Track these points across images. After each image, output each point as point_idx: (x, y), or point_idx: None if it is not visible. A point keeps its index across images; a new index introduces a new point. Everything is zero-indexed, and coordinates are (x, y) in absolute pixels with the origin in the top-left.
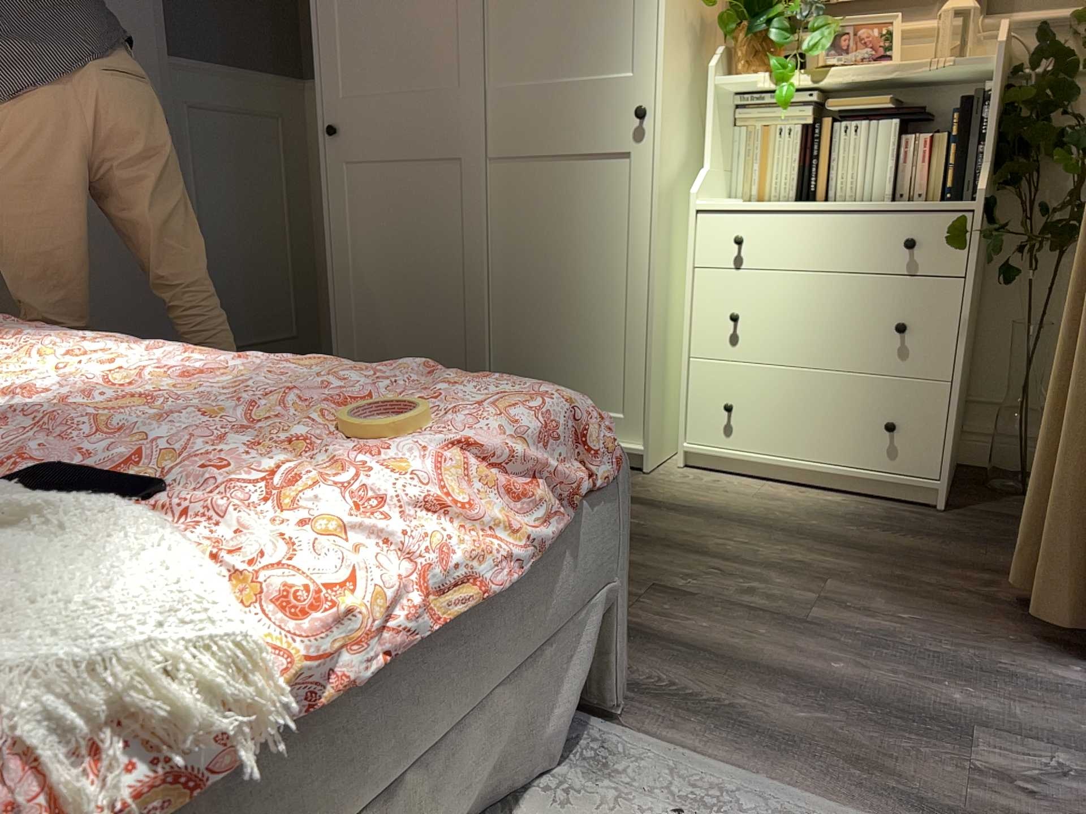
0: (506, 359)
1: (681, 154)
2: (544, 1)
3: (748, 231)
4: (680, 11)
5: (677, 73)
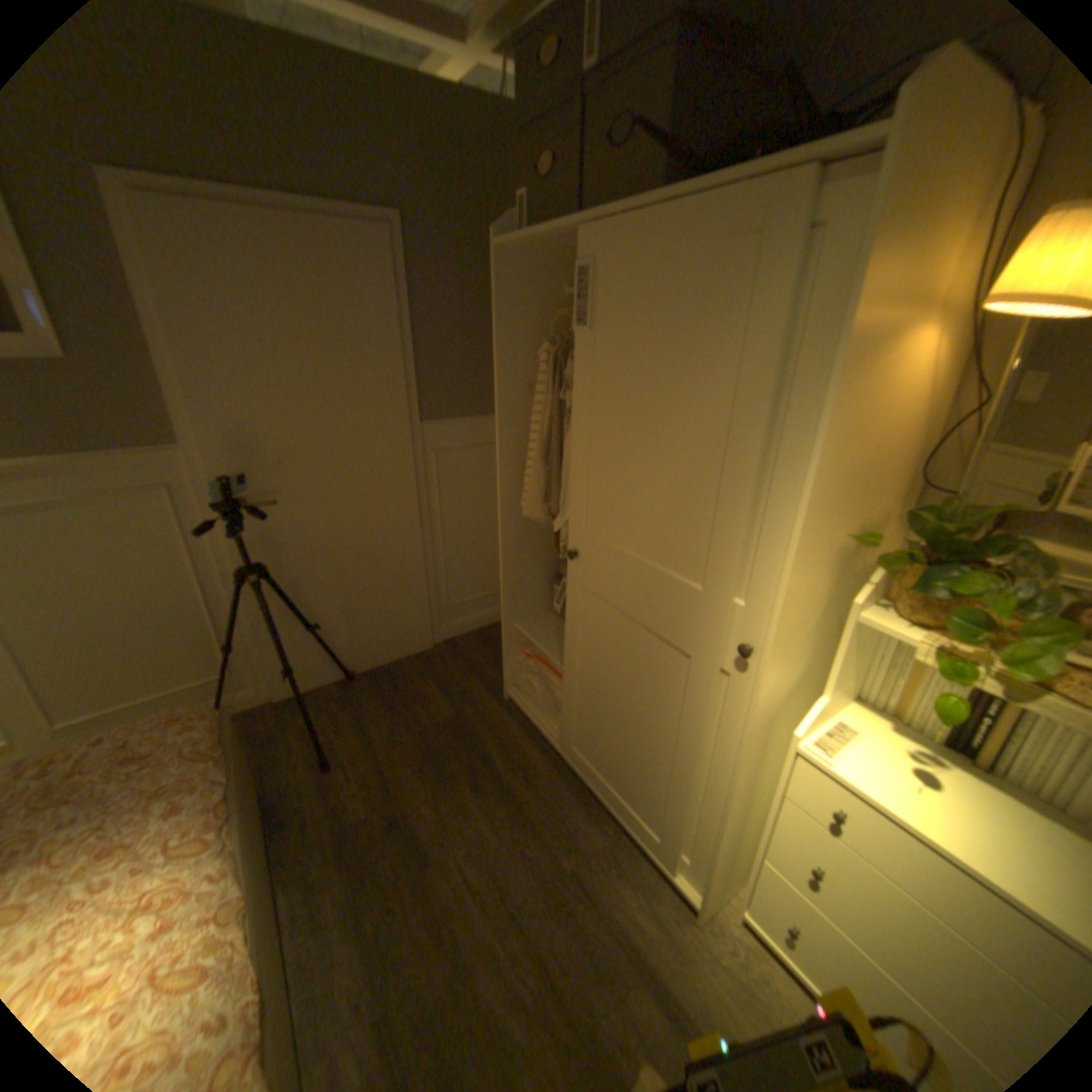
0: (606, 745)
1: (798, 676)
2: (668, 486)
3: (855, 813)
4: (824, 549)
5: (806, 611)
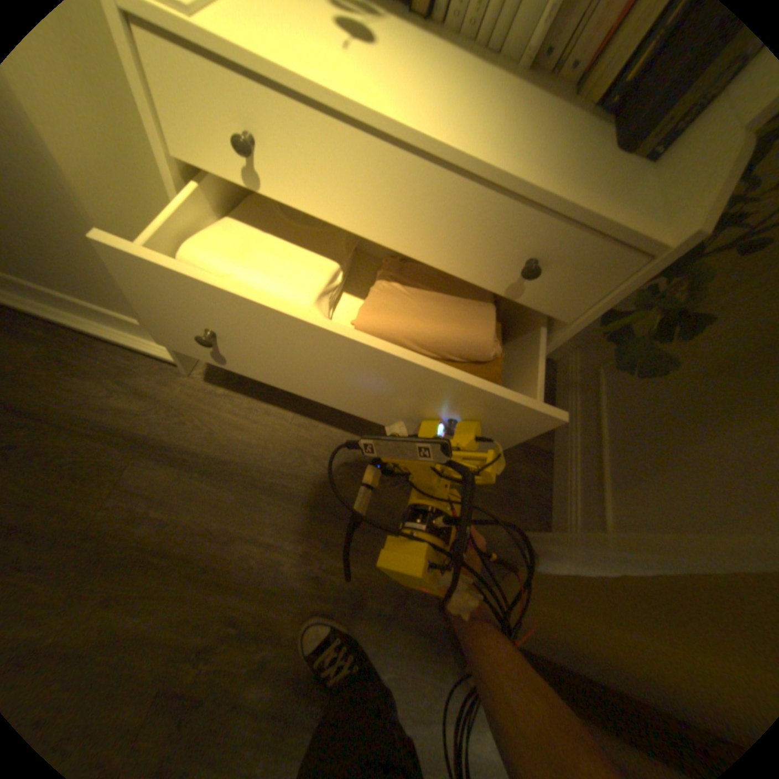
0: None
1: None
2: None
3: (261, 120)
4: None
5: None
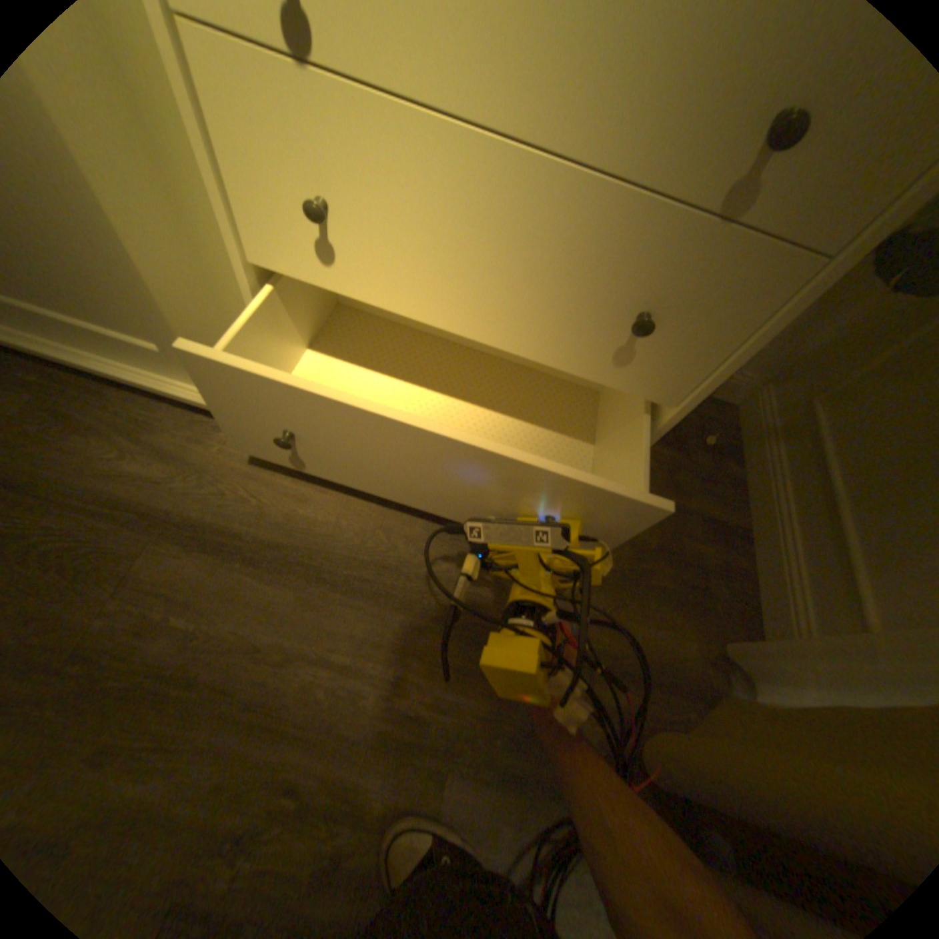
0: None
1: None
2: None
3: None
4: None
5: None
